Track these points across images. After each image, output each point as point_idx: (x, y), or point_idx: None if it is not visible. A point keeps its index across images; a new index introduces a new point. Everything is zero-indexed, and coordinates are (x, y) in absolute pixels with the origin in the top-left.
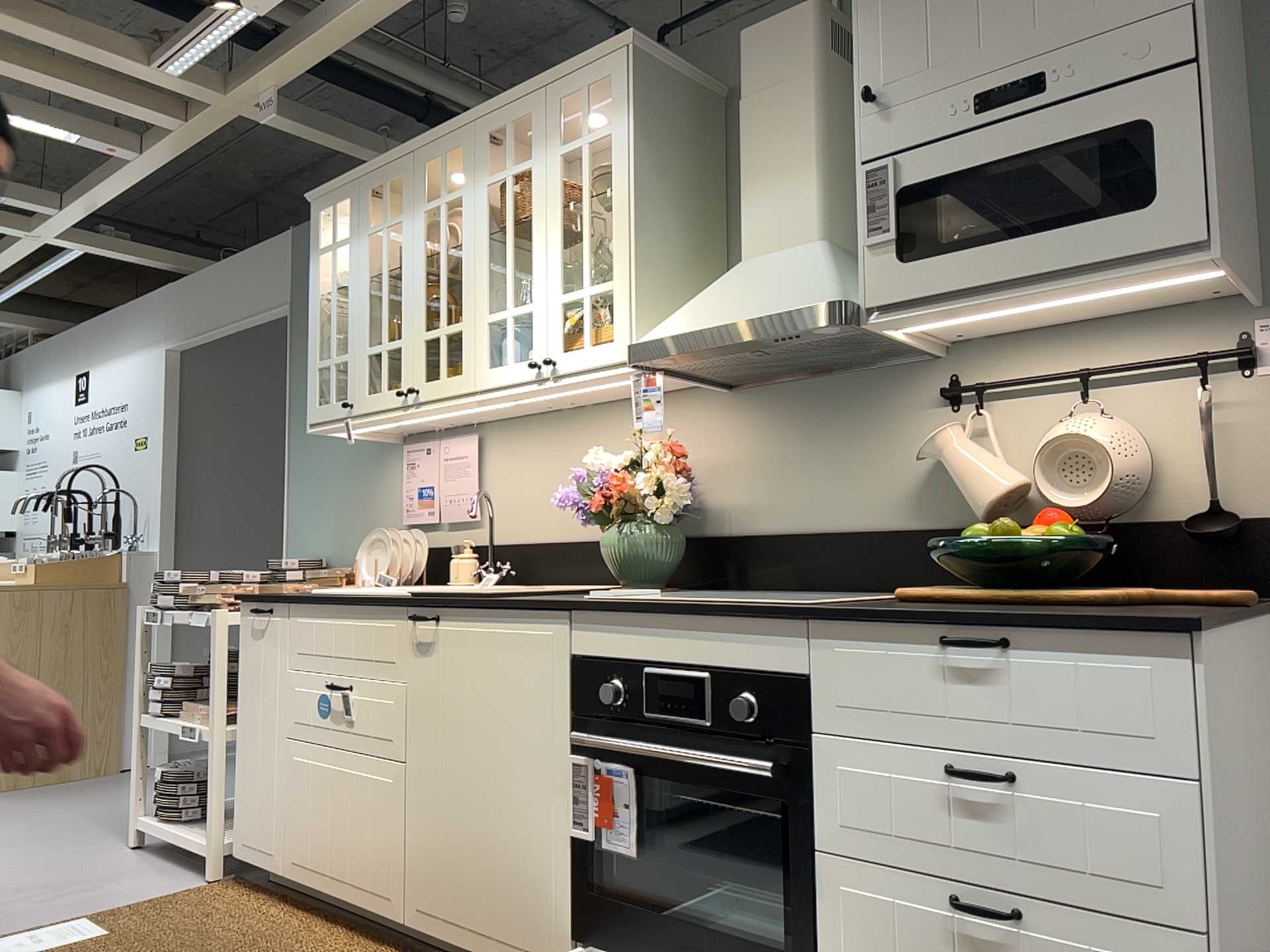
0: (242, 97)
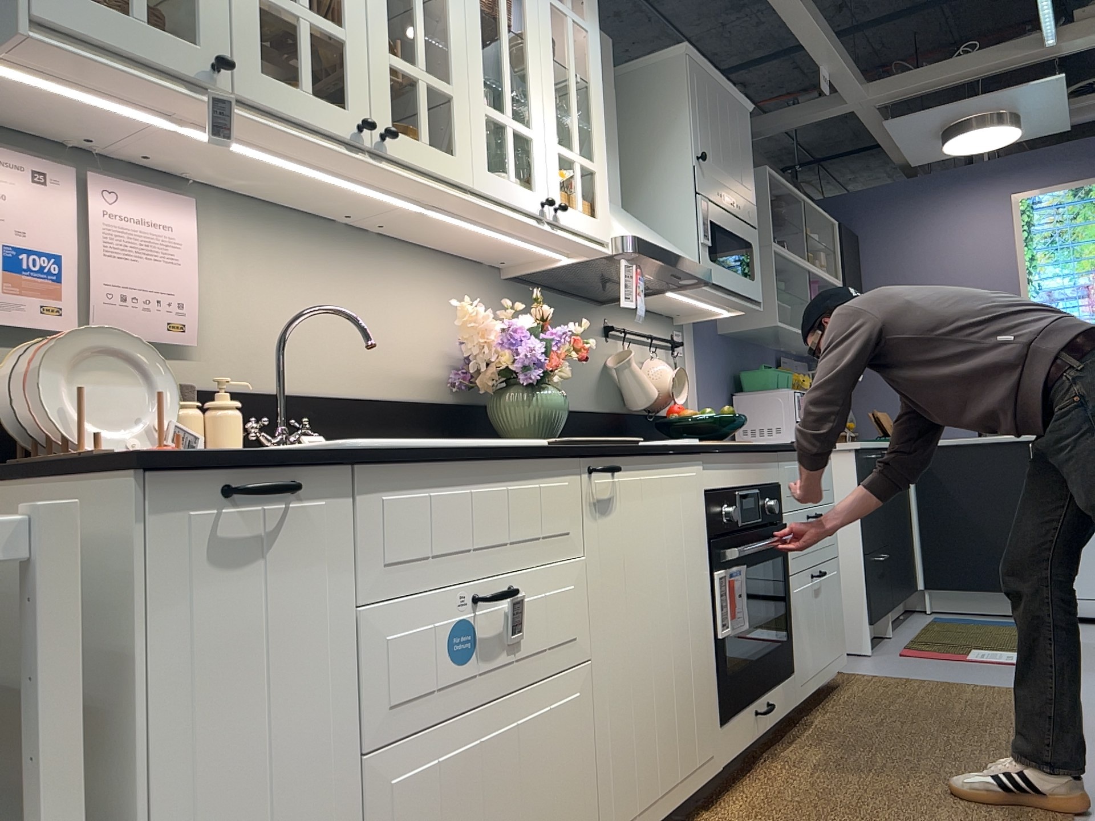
0: None
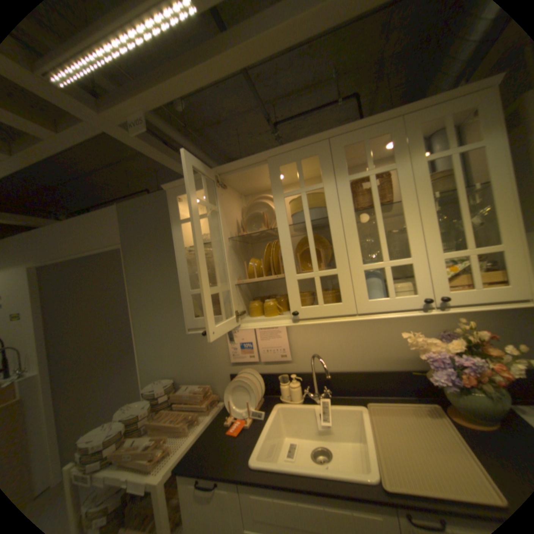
0: (111, 112)
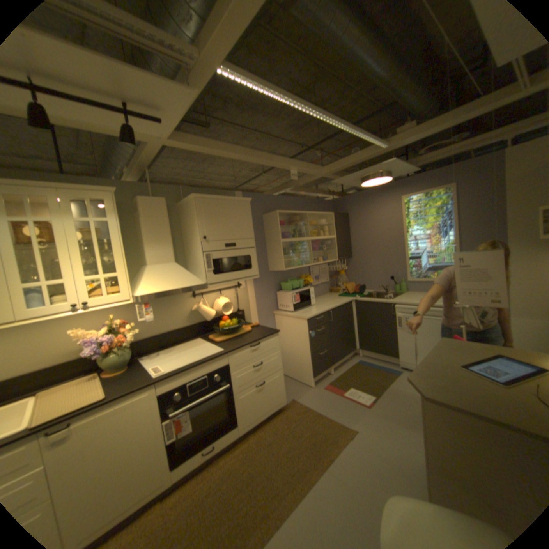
0: None
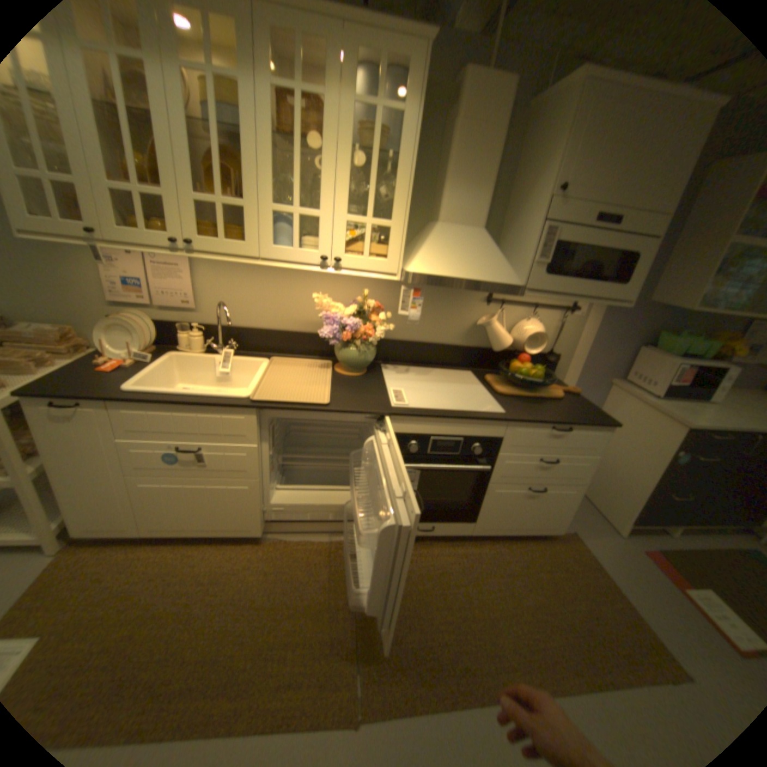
0: None
